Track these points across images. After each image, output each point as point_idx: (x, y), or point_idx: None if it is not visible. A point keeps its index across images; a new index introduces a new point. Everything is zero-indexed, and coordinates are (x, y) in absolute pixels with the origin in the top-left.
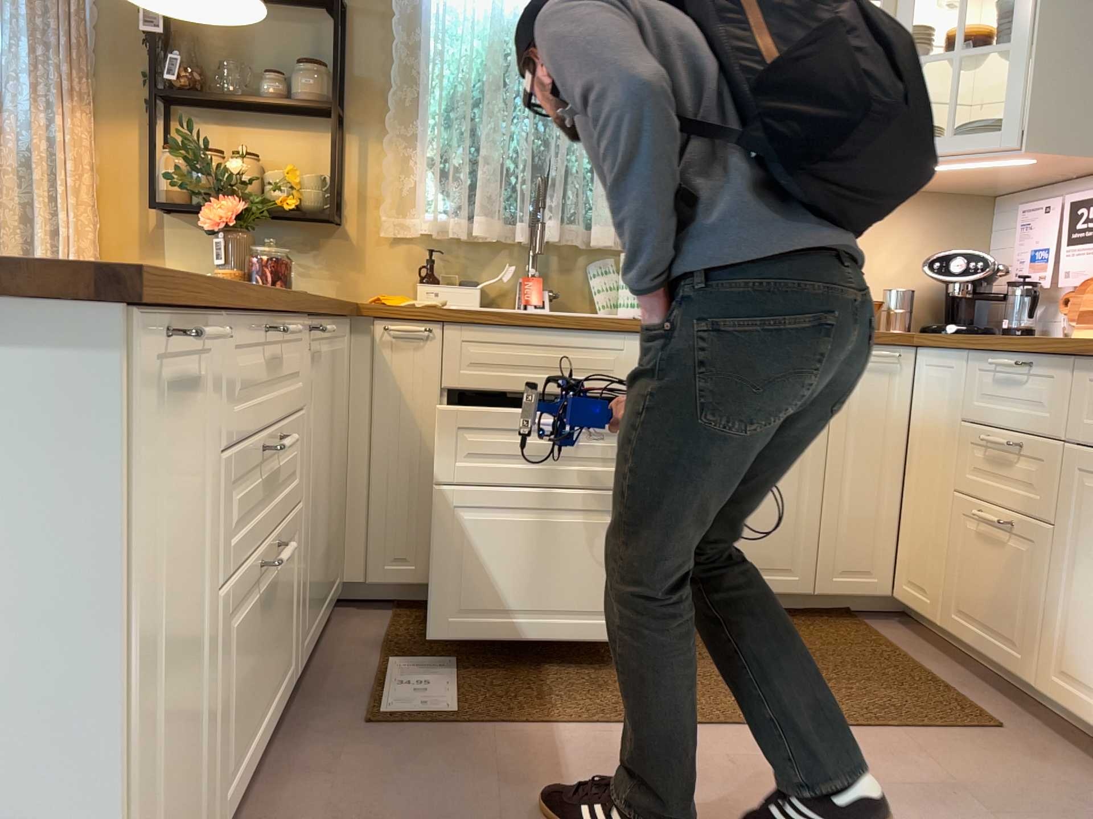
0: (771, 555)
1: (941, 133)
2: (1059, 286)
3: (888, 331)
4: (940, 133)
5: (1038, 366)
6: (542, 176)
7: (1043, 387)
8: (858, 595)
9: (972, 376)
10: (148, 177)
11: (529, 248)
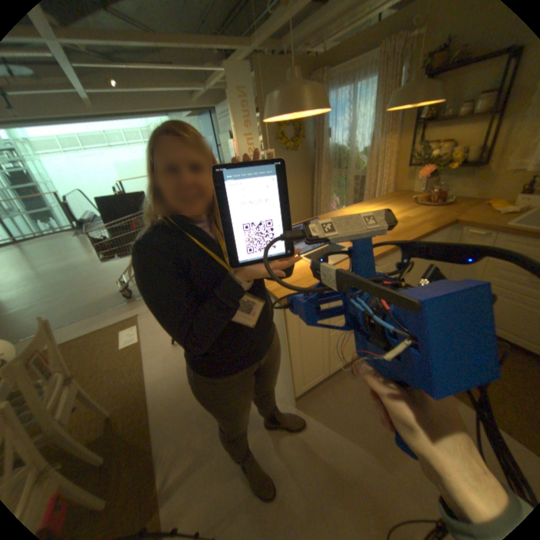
0: None
1: None
2: None
3: None
4: None
5: None
6: None
7: None
8: None
9: None
10: (412, 151)
11: None
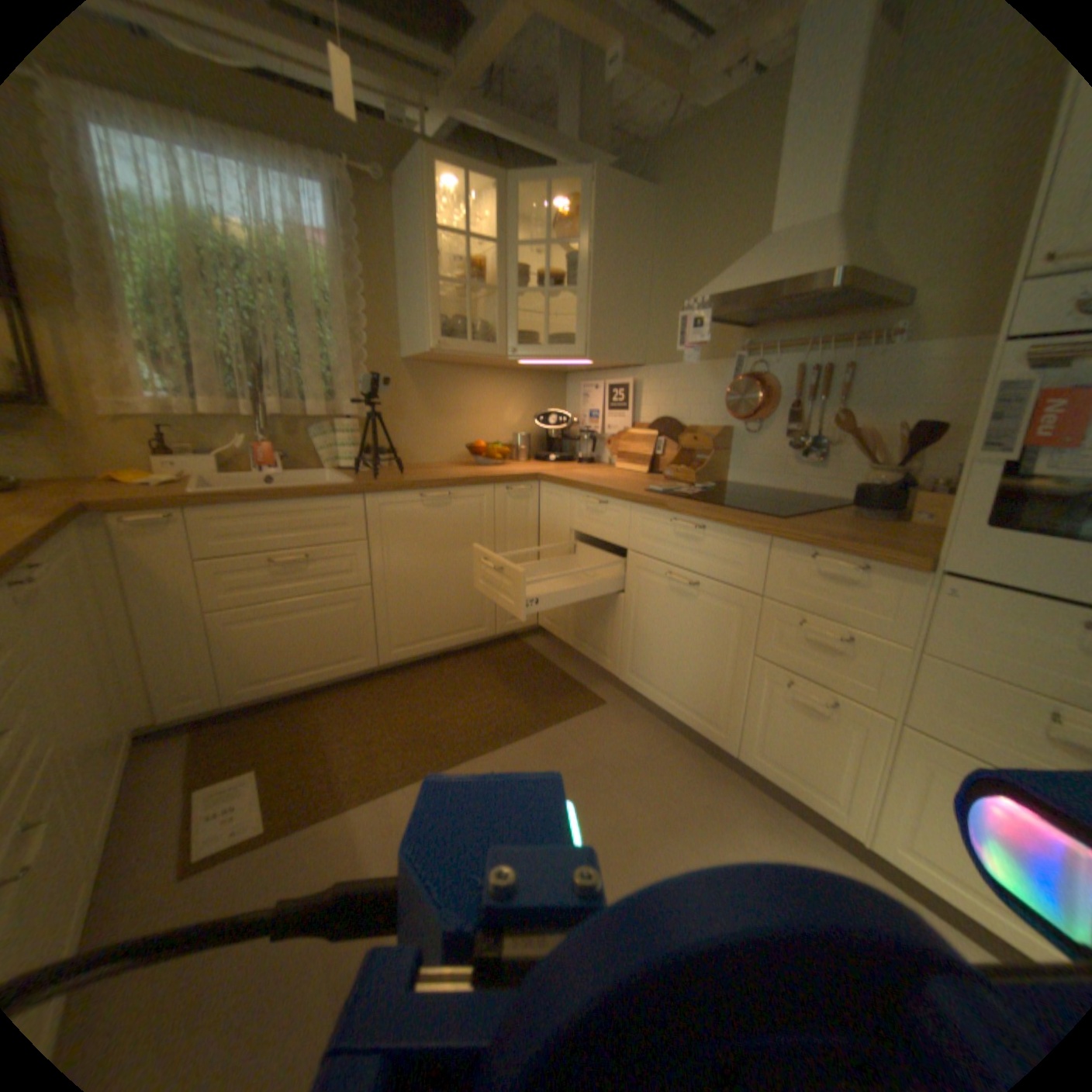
0: (466, 619)
1: (534, 336)
2: (601, 431)
3: (519, 471)
4: (534, 336)
5: (608, 502)
6: (250, 360)
7: (611, 515)
8: (517, 628)
9: (571, 503)
10: None
11: (250, 419)
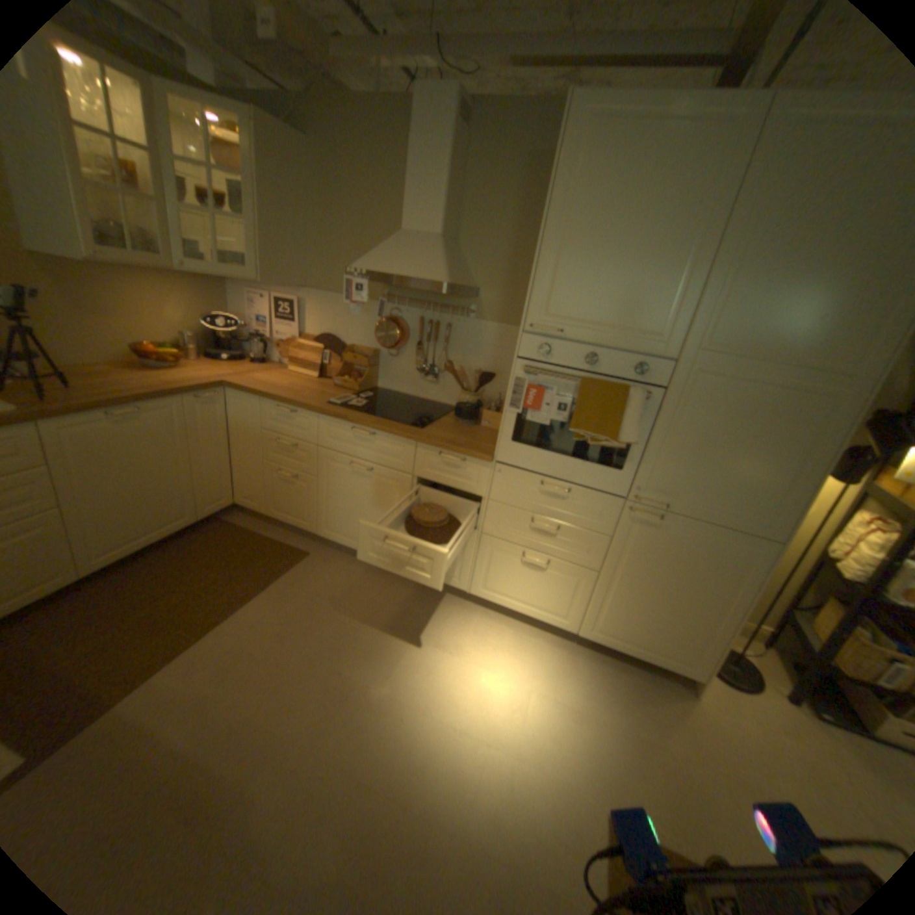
0: (169, 515)
1: (197, 246)
2: (269, 335)
3: (204, 380)
4: (197, 247)
5: (298, 412)
6: None
7: (302, 422)
8: (217, 511)
9: (262, 409)
10: None
11: None
